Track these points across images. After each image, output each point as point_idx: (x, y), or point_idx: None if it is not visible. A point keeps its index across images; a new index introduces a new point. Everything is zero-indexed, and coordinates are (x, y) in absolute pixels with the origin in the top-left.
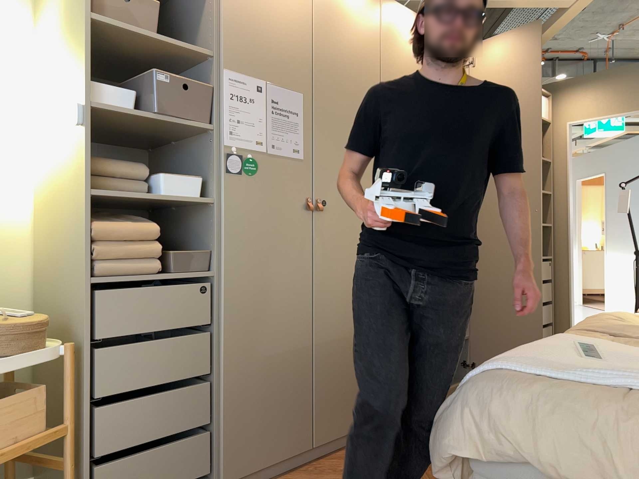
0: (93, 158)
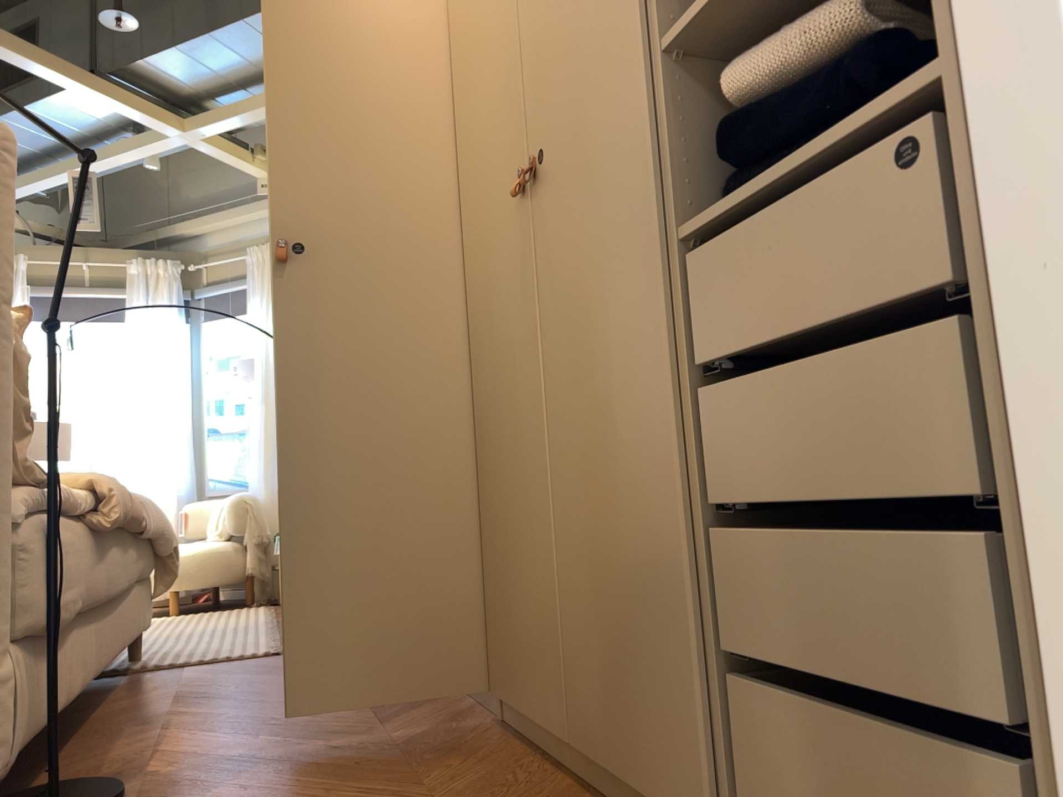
0: None
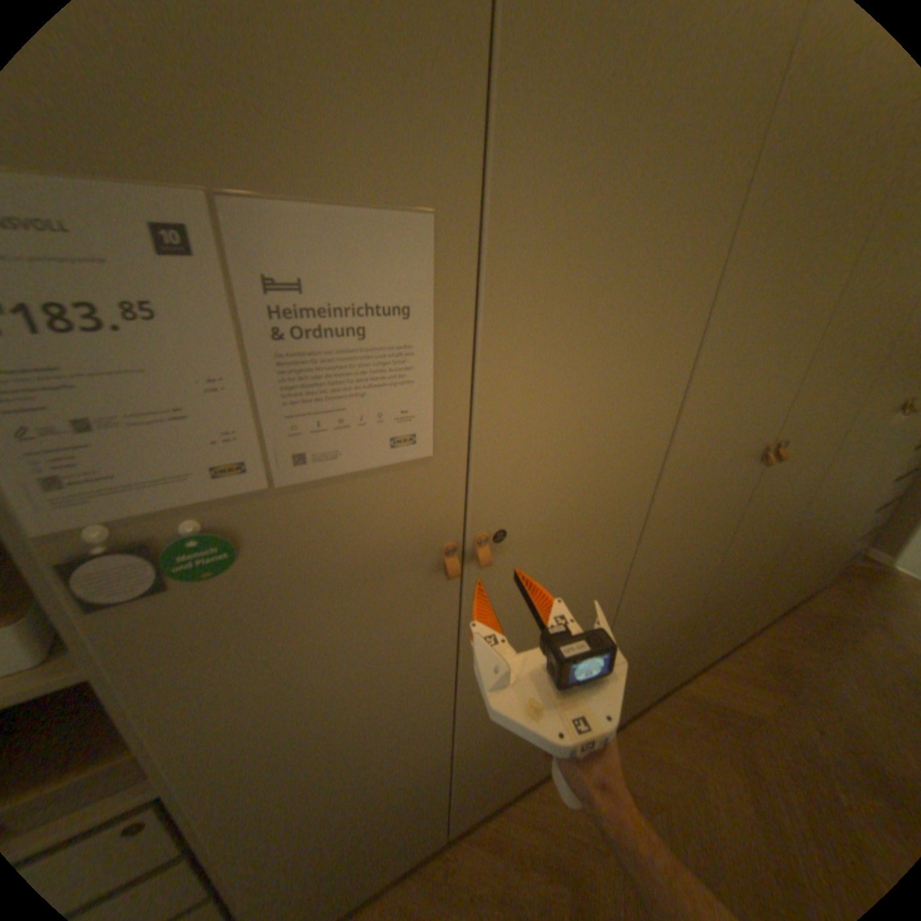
0: None
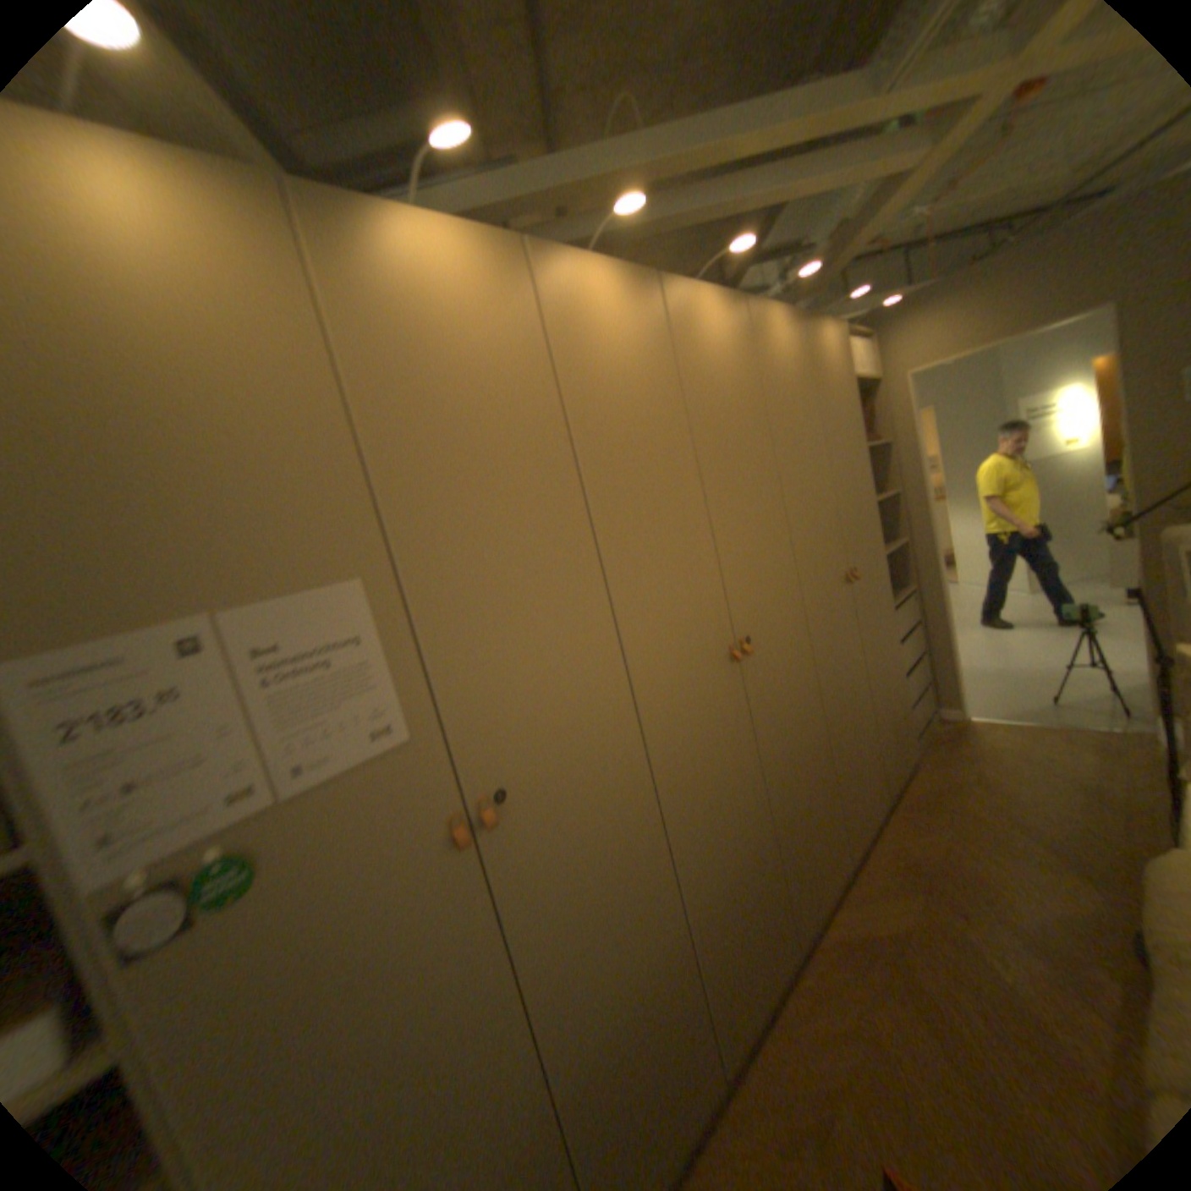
0: None
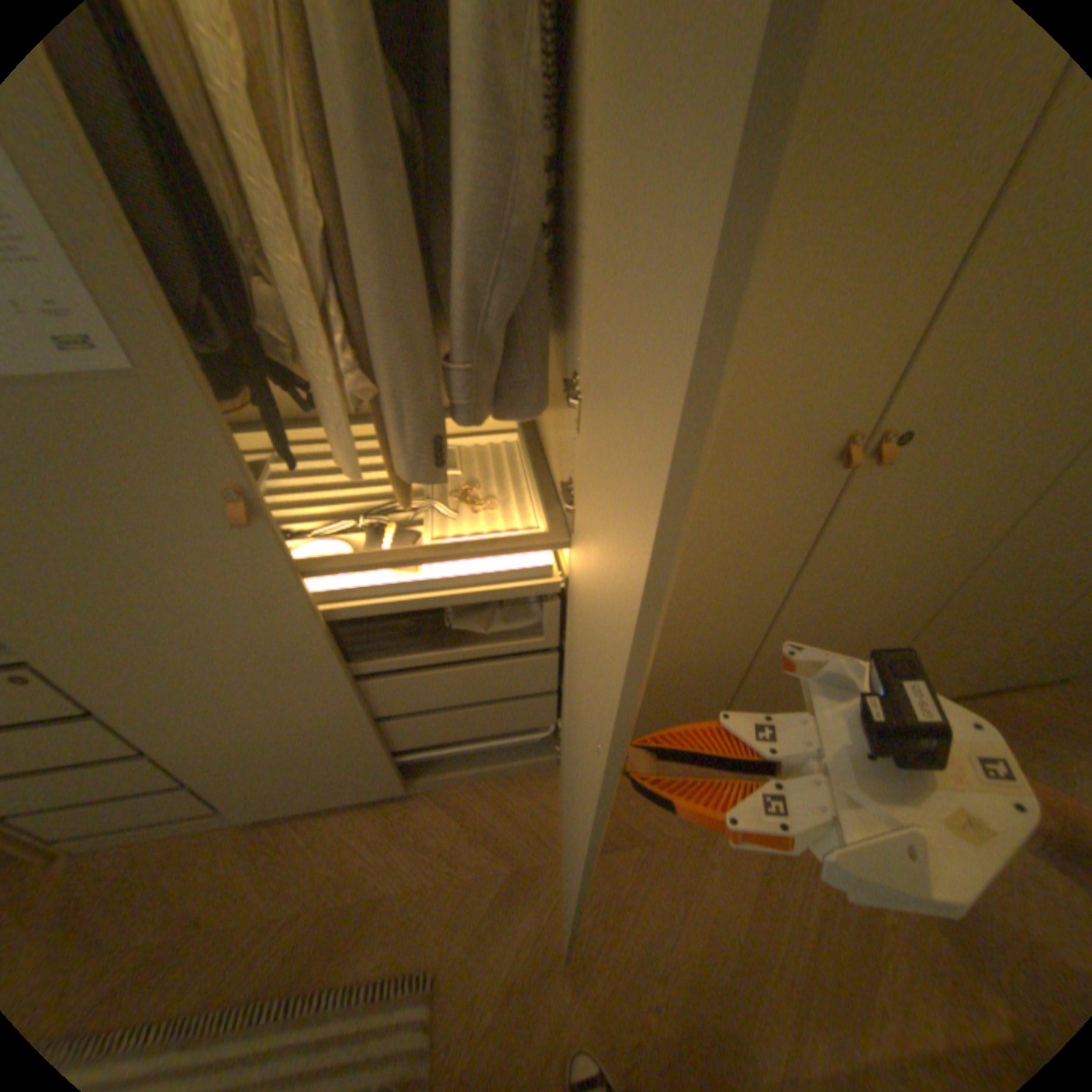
0: None
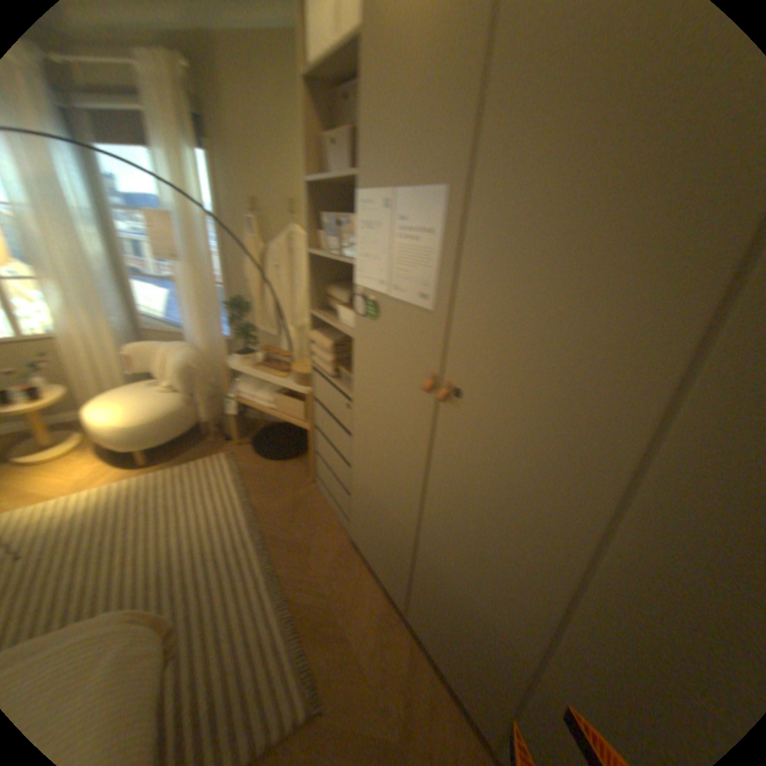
0: (333, 286)
